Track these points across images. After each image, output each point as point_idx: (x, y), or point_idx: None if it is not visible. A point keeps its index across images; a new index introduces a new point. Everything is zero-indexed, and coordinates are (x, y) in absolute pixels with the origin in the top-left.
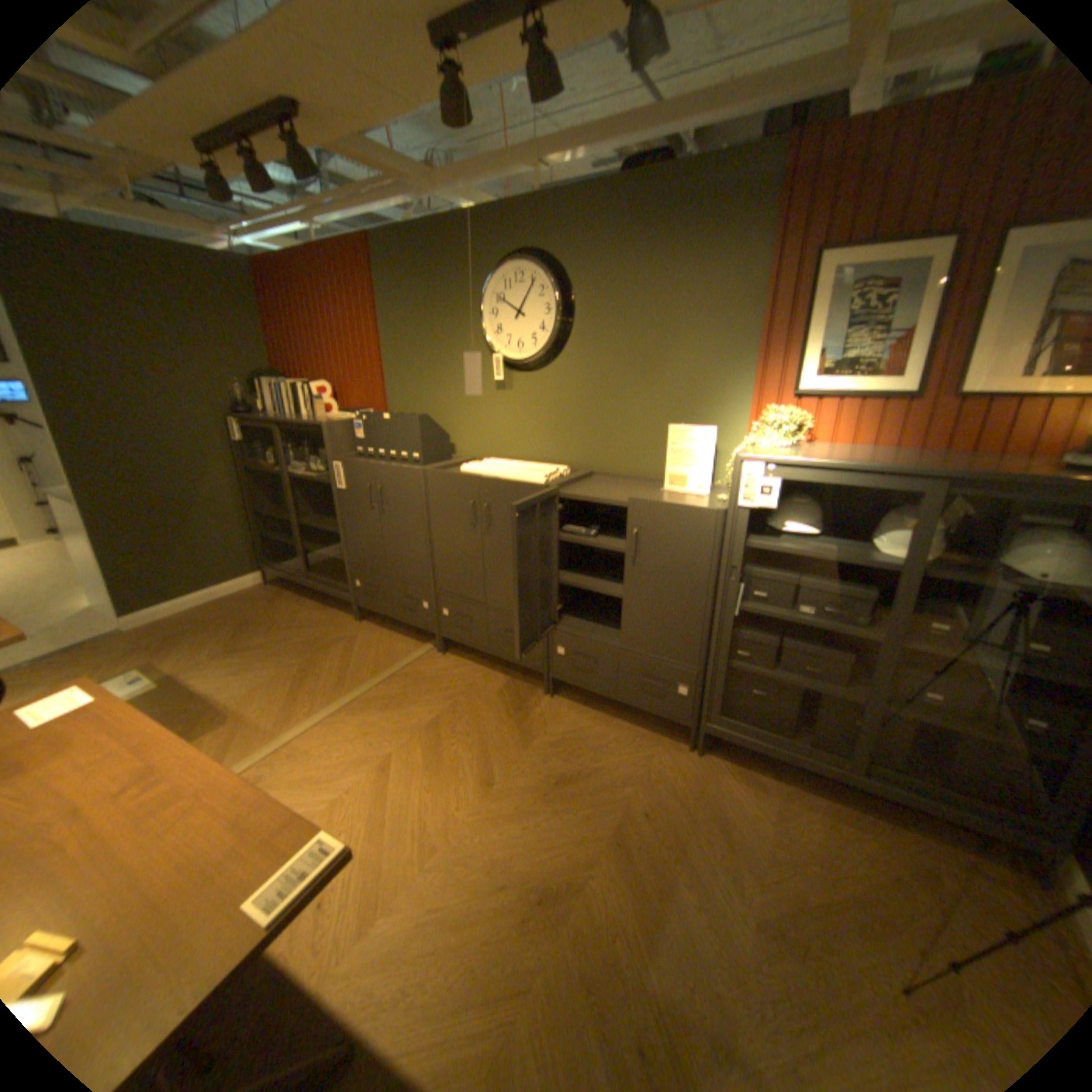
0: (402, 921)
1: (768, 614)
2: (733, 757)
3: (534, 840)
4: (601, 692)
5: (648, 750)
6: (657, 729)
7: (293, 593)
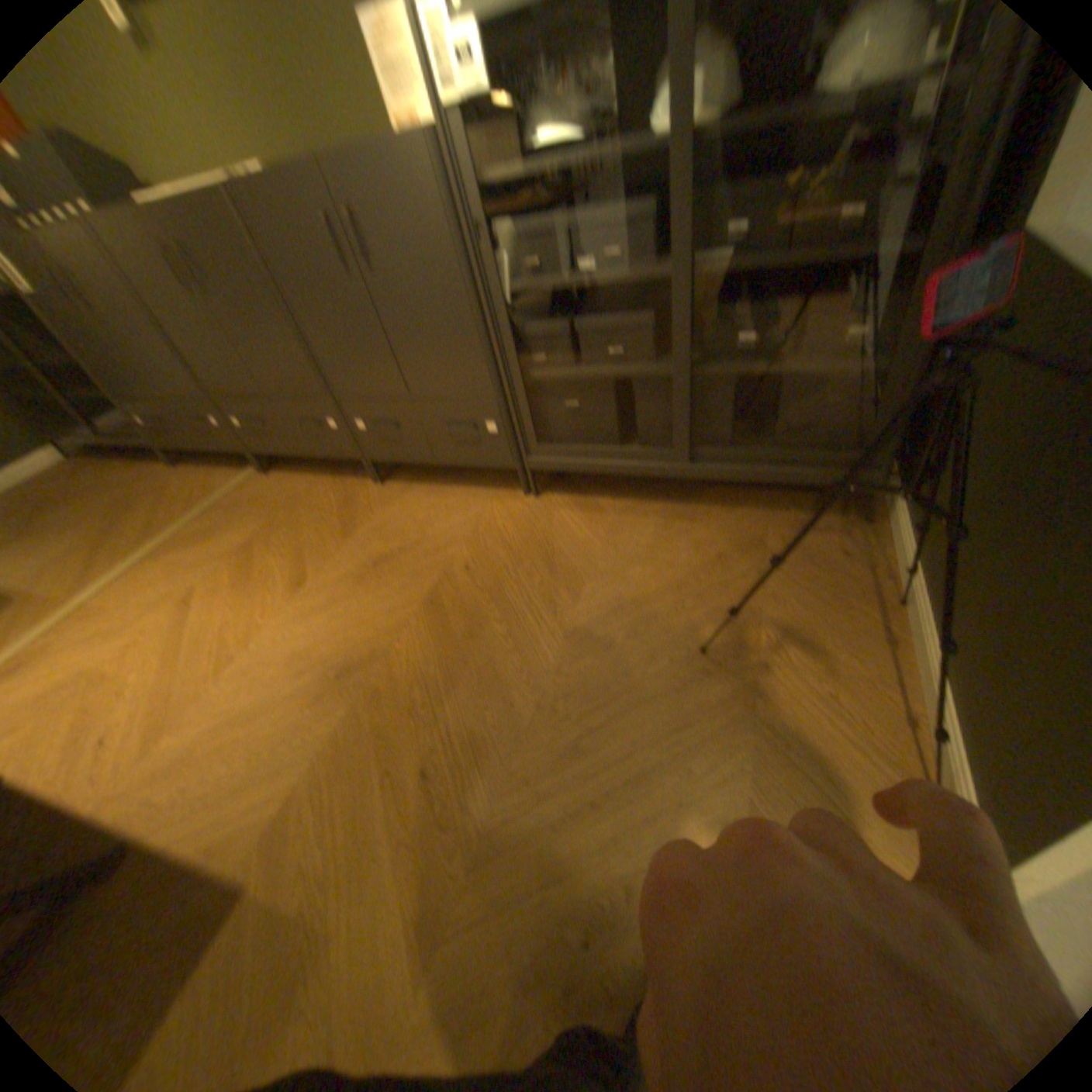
0: (192, 734)
1: (545, 287)
2: (575, 489)
3: (344, 624)
4: (422, 461)
5: (483, 508)
6: (496, 486)
7: (101, 463)
